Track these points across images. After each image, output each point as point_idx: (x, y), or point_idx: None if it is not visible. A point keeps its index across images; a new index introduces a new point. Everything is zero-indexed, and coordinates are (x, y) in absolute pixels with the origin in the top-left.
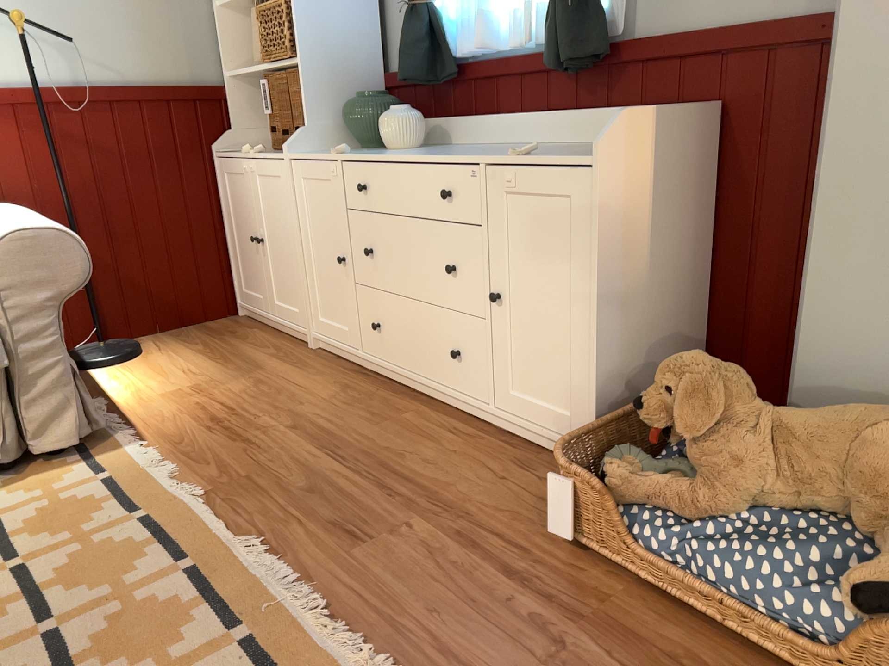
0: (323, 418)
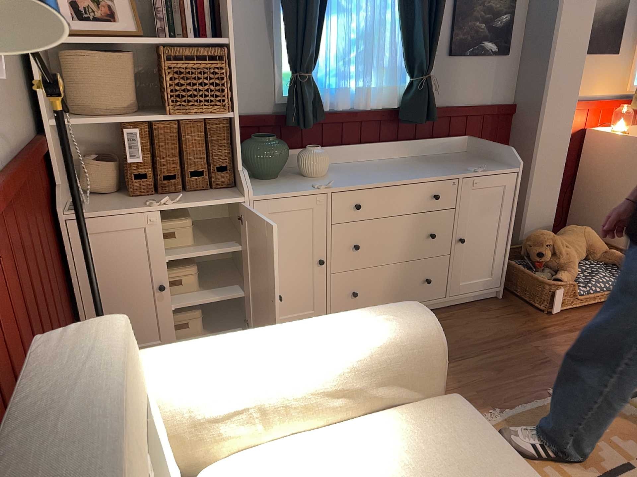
0: None
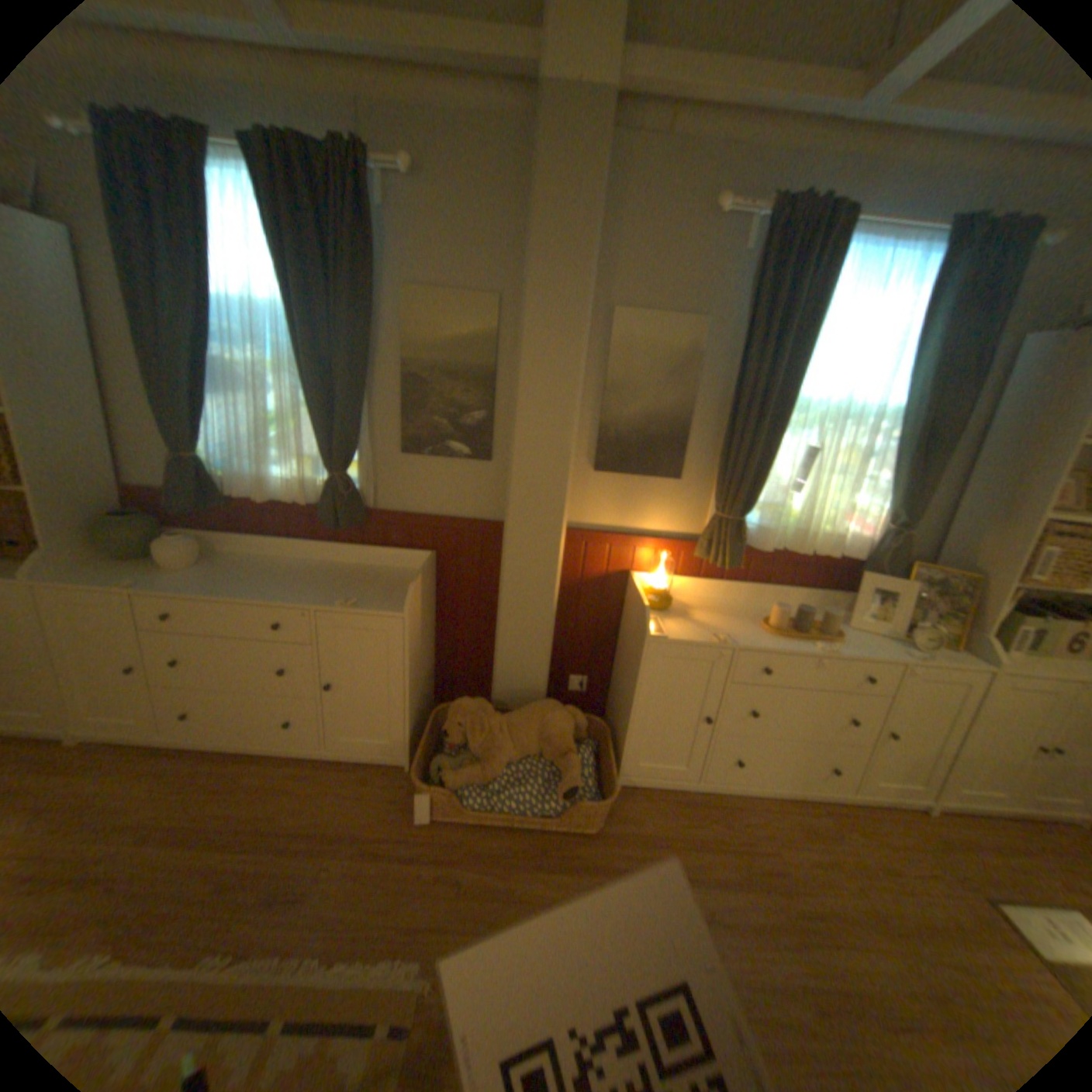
0: (165, 820)
